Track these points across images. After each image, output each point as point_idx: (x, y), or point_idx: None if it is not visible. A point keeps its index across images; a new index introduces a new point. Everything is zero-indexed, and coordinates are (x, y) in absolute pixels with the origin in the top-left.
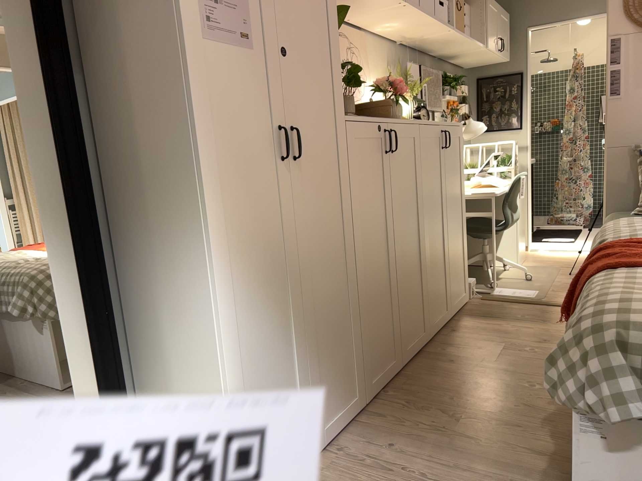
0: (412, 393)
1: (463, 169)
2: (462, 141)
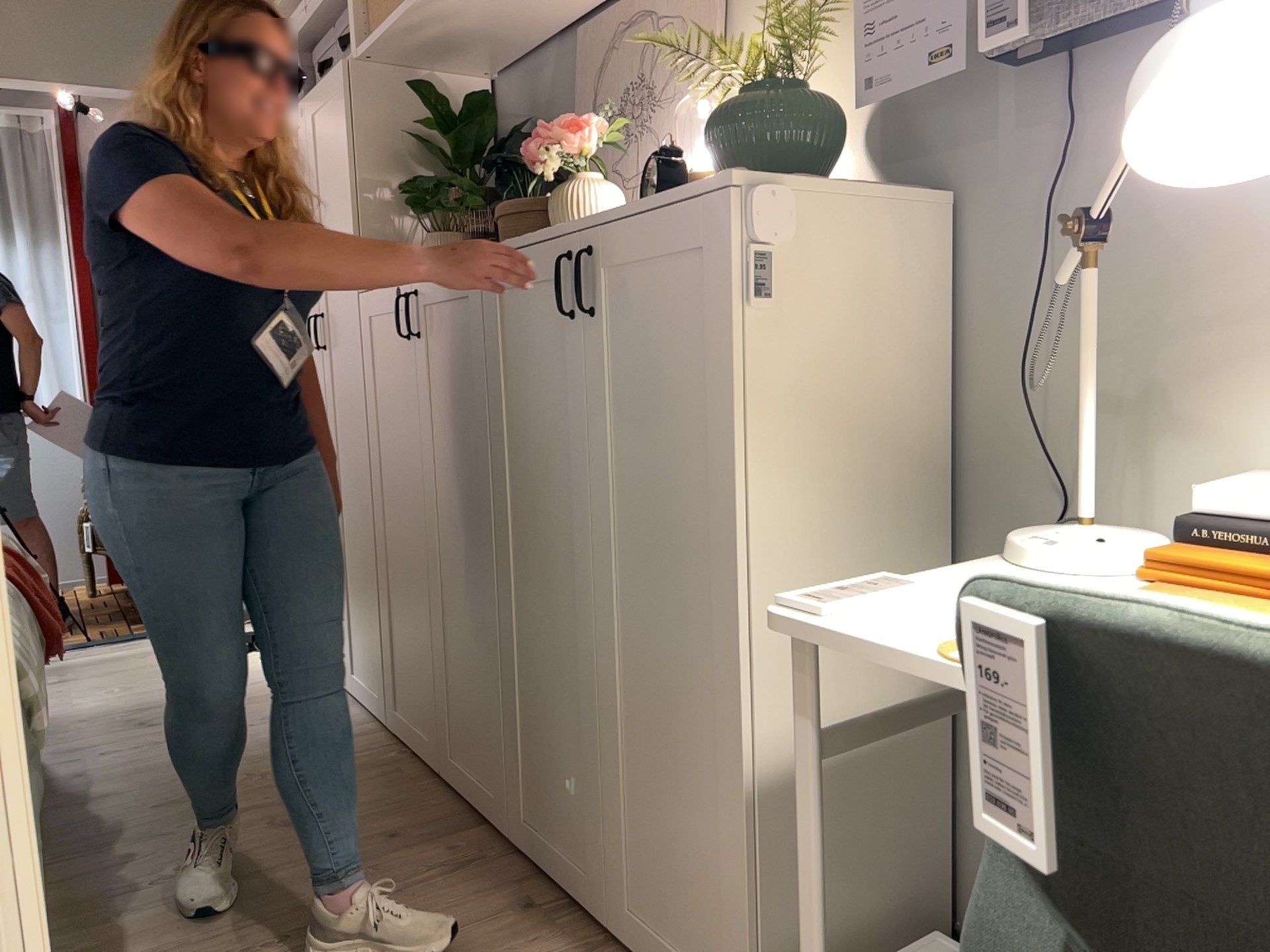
0: (364, 771)
1: (732, 415)
2: (729, 273)
